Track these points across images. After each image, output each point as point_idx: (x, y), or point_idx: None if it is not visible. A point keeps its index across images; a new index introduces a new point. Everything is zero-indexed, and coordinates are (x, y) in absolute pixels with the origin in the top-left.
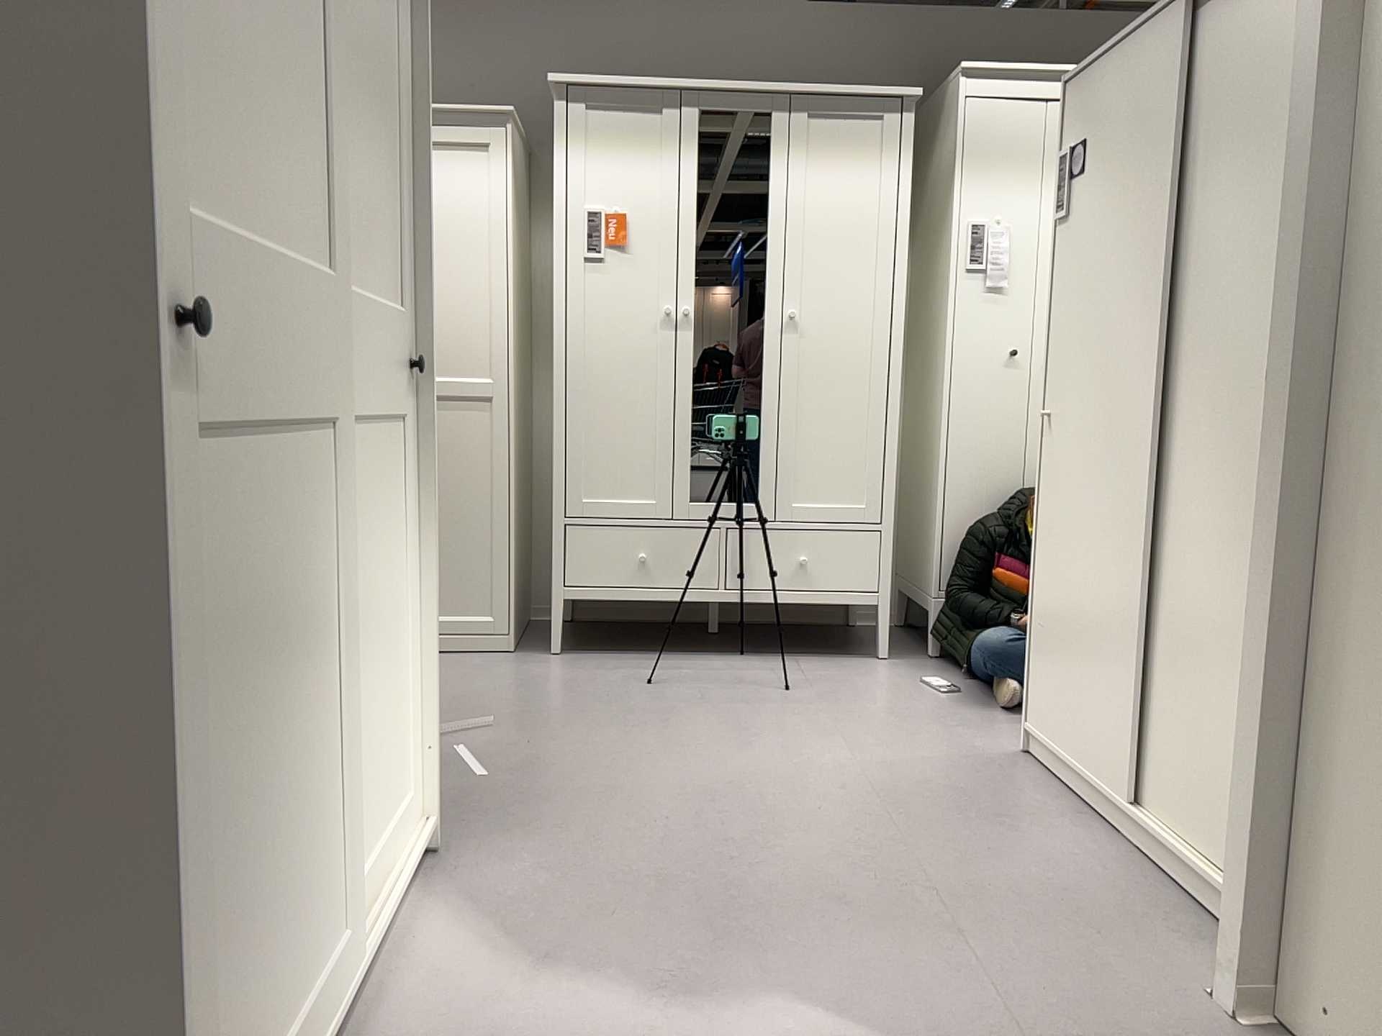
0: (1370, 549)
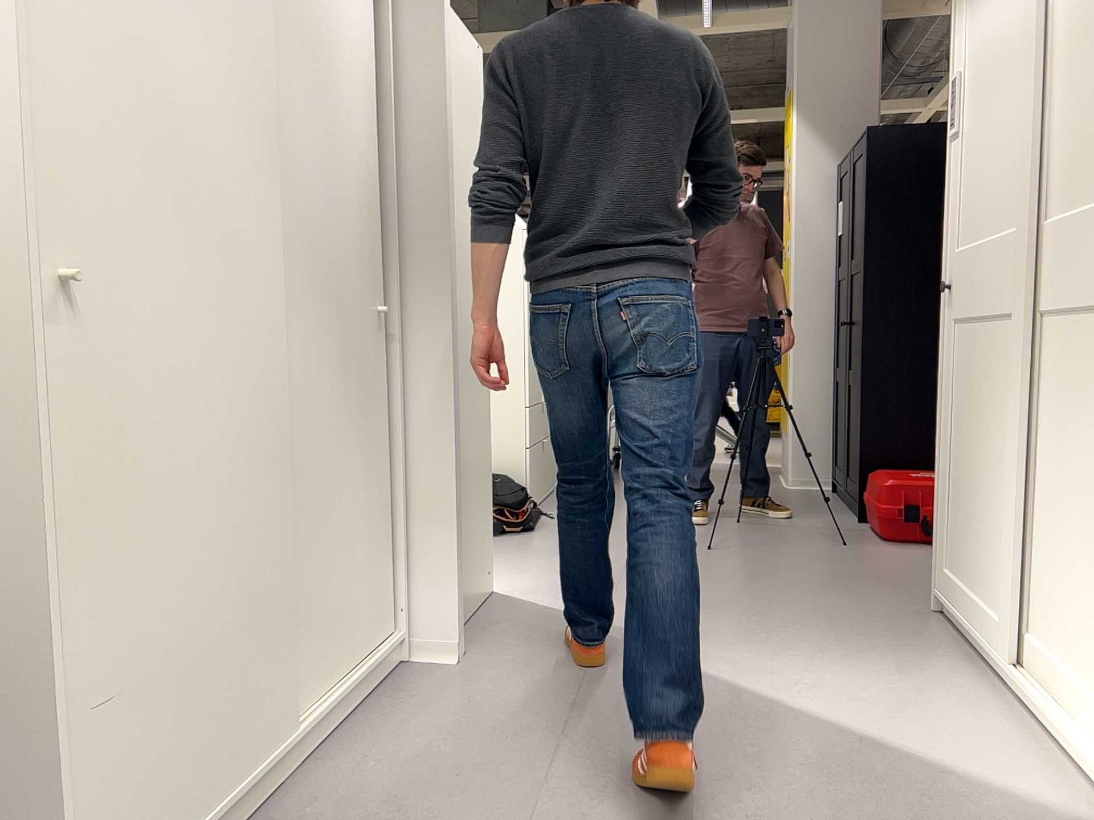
0: (453, 371)
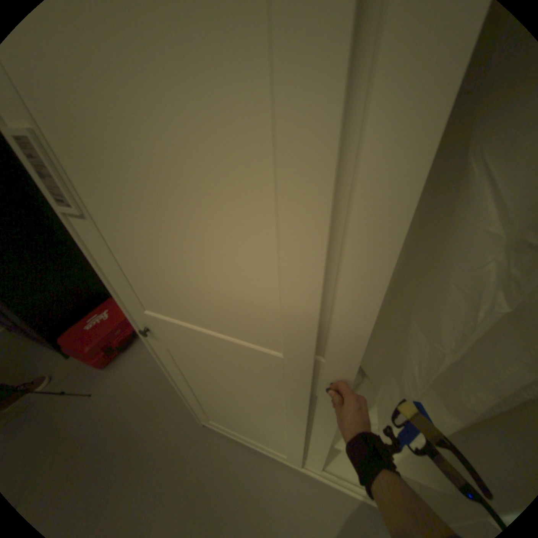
0: None
